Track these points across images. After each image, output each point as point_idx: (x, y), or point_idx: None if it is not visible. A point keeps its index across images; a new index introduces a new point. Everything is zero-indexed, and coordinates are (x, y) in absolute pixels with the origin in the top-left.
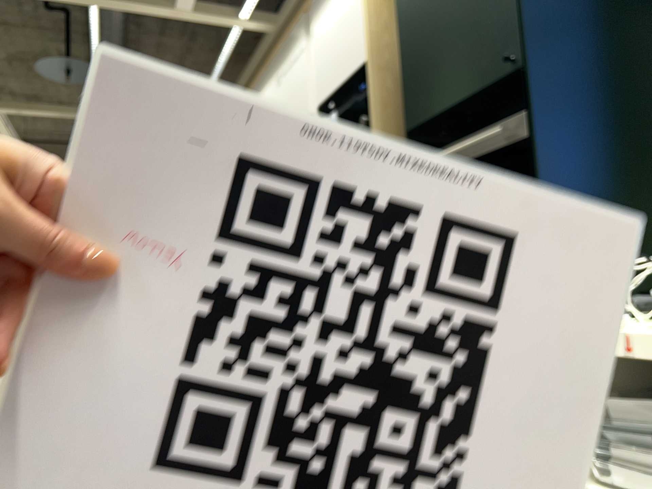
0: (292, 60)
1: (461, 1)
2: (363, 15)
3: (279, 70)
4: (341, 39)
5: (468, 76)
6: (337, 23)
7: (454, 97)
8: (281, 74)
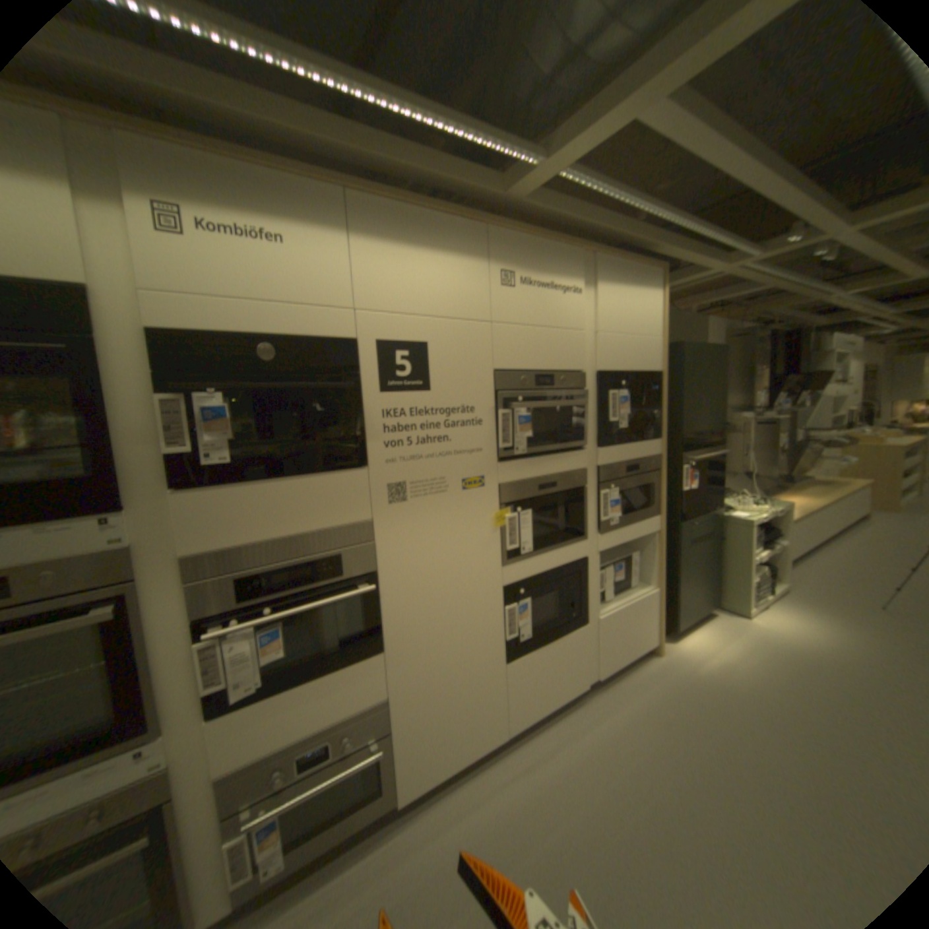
0: (551, 280)
1: (711, 385)
2: (659, 335)
3: (509, 261)
4: (636, 332)
5: (710, 421)
6: (632, 314)
7: (705, 427)
8: (517, 274)
